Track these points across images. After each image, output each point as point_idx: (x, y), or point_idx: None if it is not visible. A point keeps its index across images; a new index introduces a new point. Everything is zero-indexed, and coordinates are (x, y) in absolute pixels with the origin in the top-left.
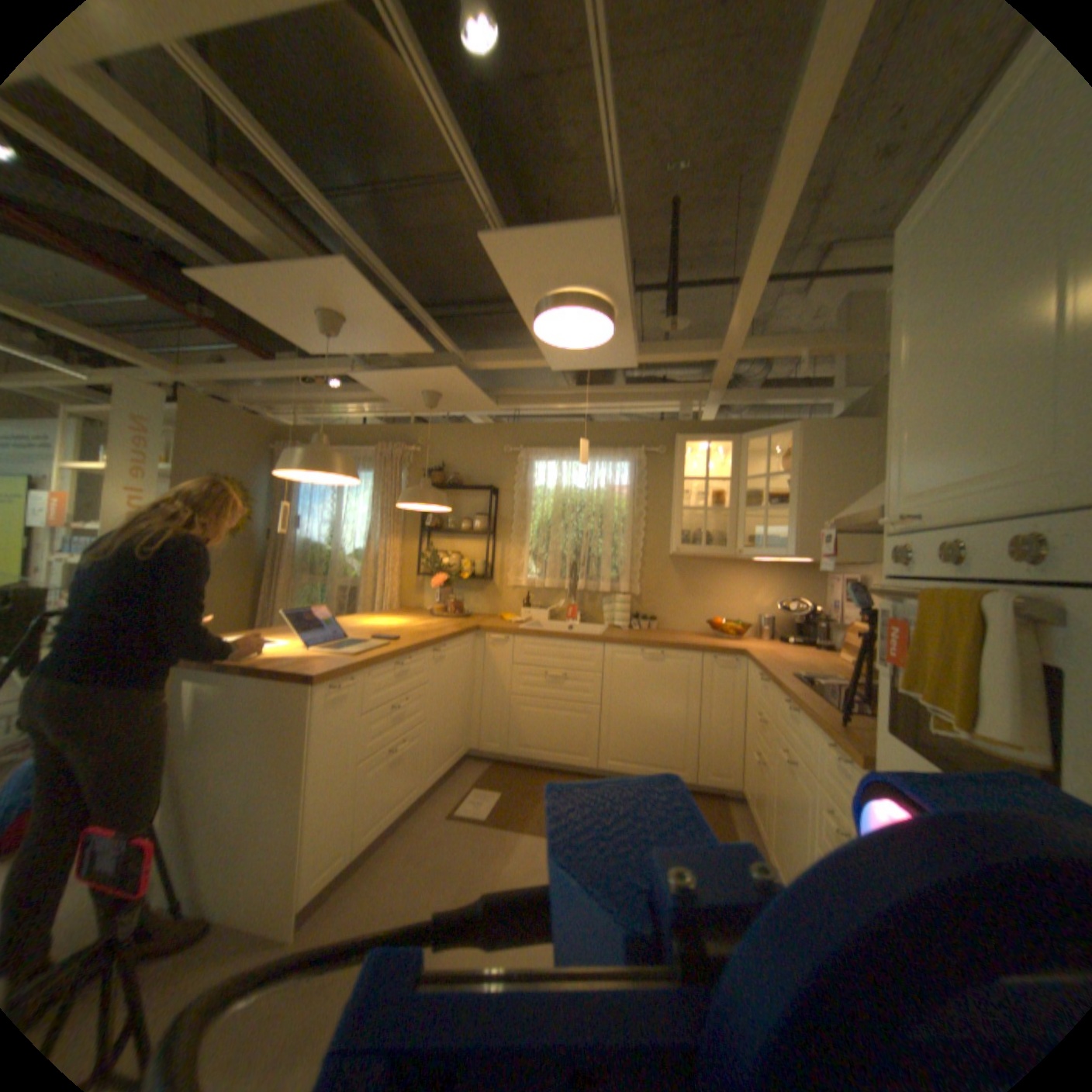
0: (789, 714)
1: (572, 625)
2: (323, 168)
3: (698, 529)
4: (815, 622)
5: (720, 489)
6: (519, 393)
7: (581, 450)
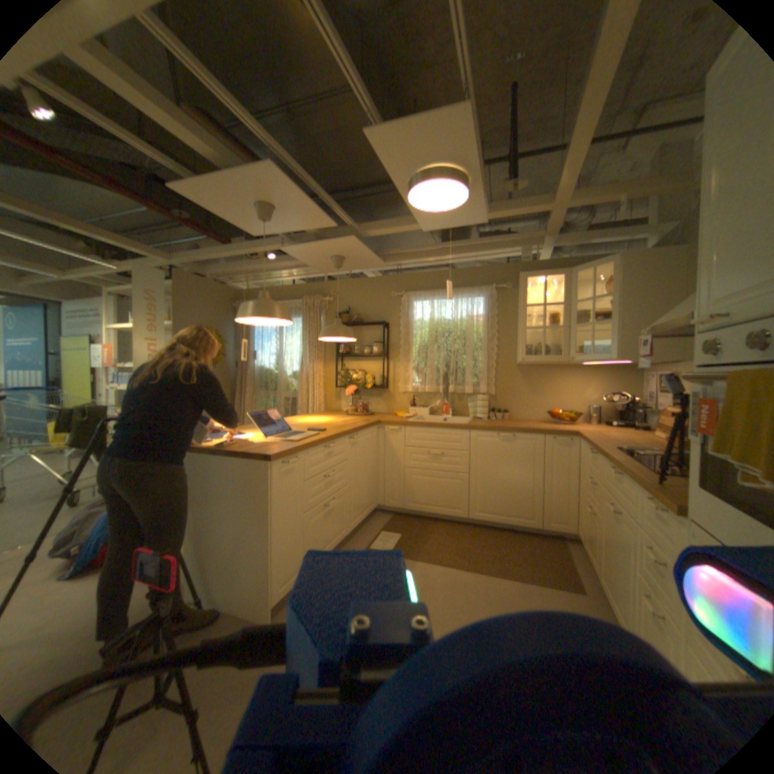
0: (614, 477)
1: (446, 418)
2: (251, 97)
3: (539, 344)
4: (633, 409)
5: (555, 312)
6: (400, 252)
7: (447, 291)
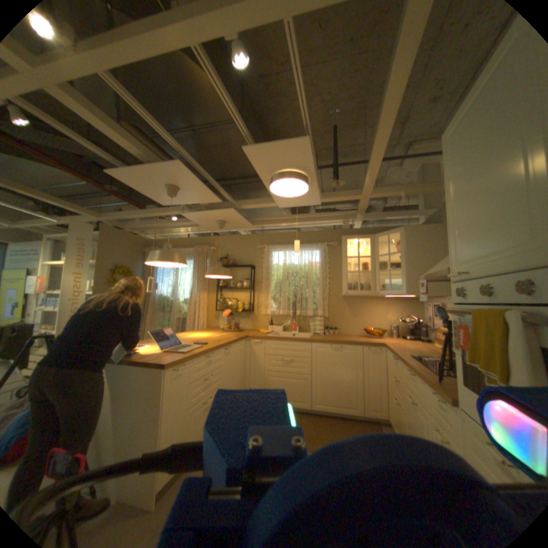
0: (410, 377)
1: (294, 334)
2: (168, 121)
3: (356, 282)
4: (419, 328)
5: (365, 261)
6: (263, 219)
7: (295, 245)
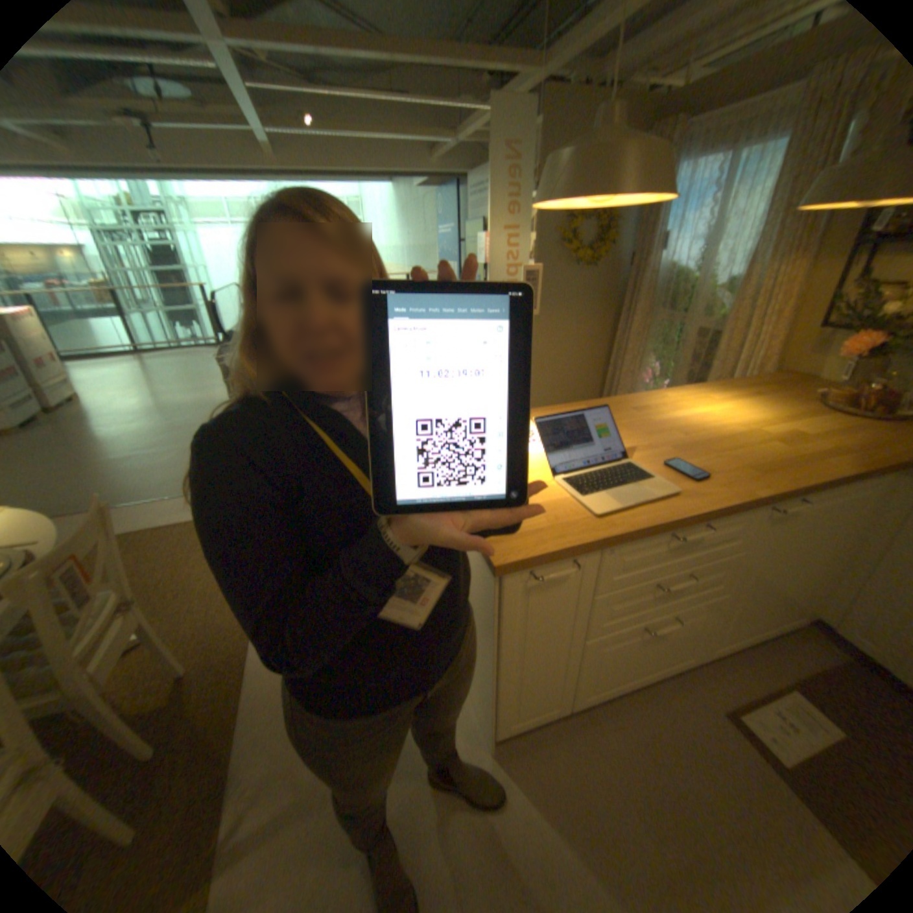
0: None
1: None
2: None
3: None
4: None
5: None
6: None
7: None
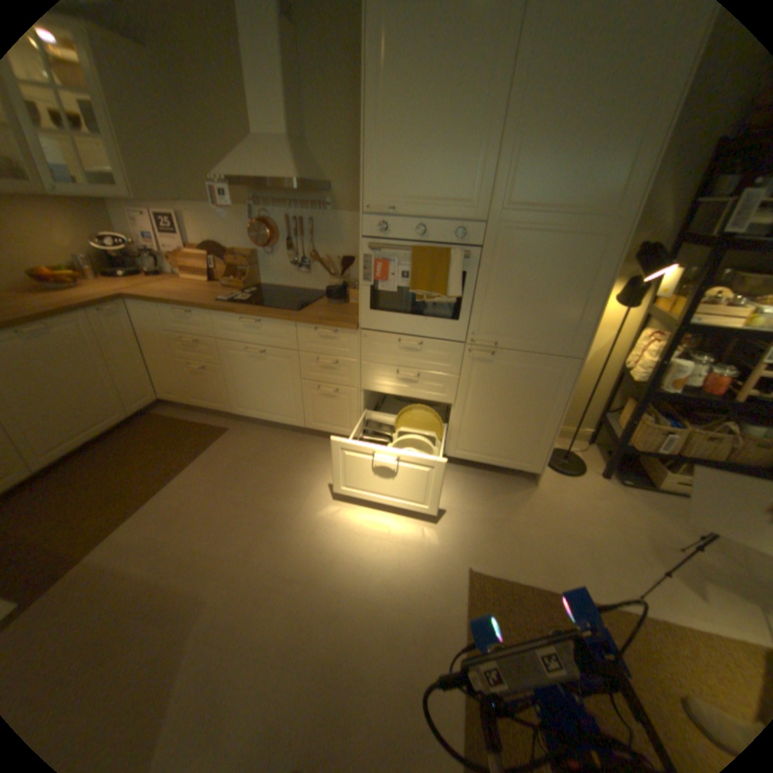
0: (243, 326)
1: None
2: None
3: None
4: (123, 254)
5: None
6: None
7: None
